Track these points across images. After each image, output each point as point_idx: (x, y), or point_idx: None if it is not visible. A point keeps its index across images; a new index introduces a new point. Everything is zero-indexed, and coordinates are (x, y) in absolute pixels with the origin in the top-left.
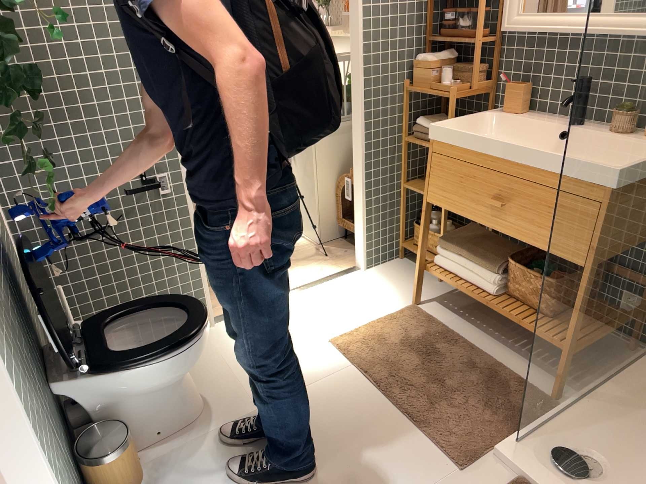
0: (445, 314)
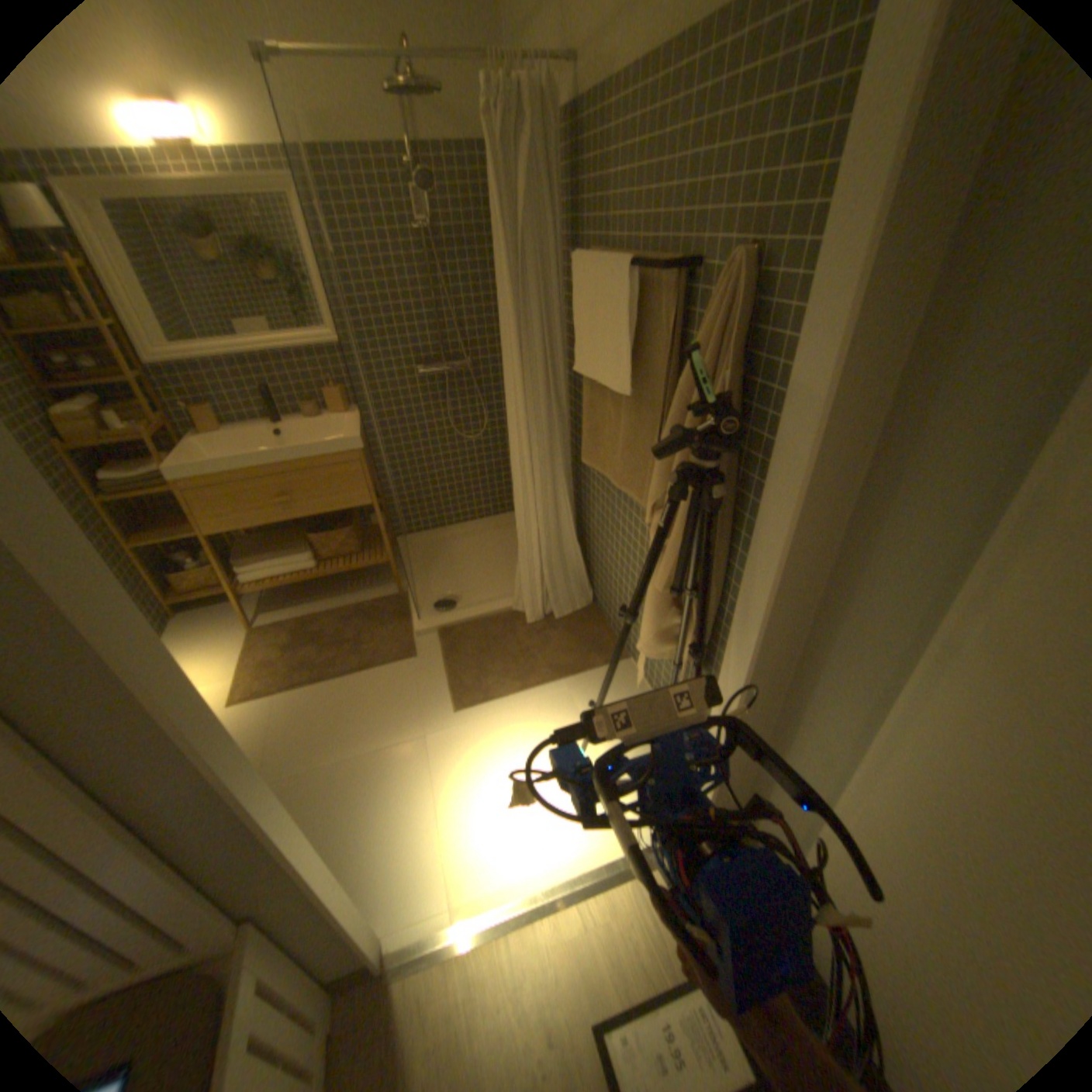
0: (279, 614)
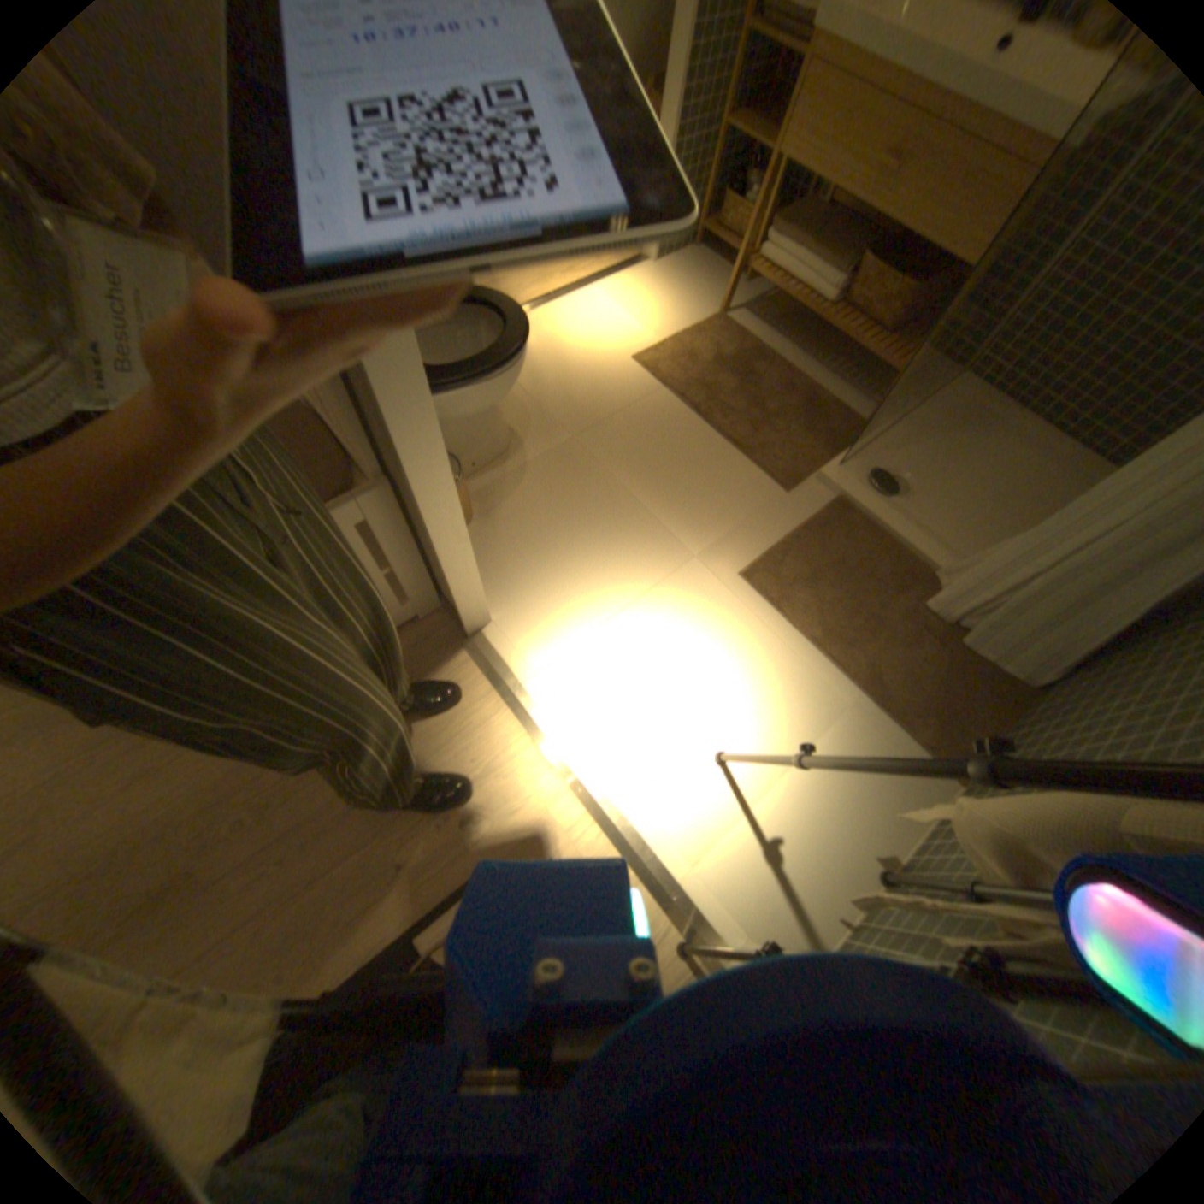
0: (756, 326)
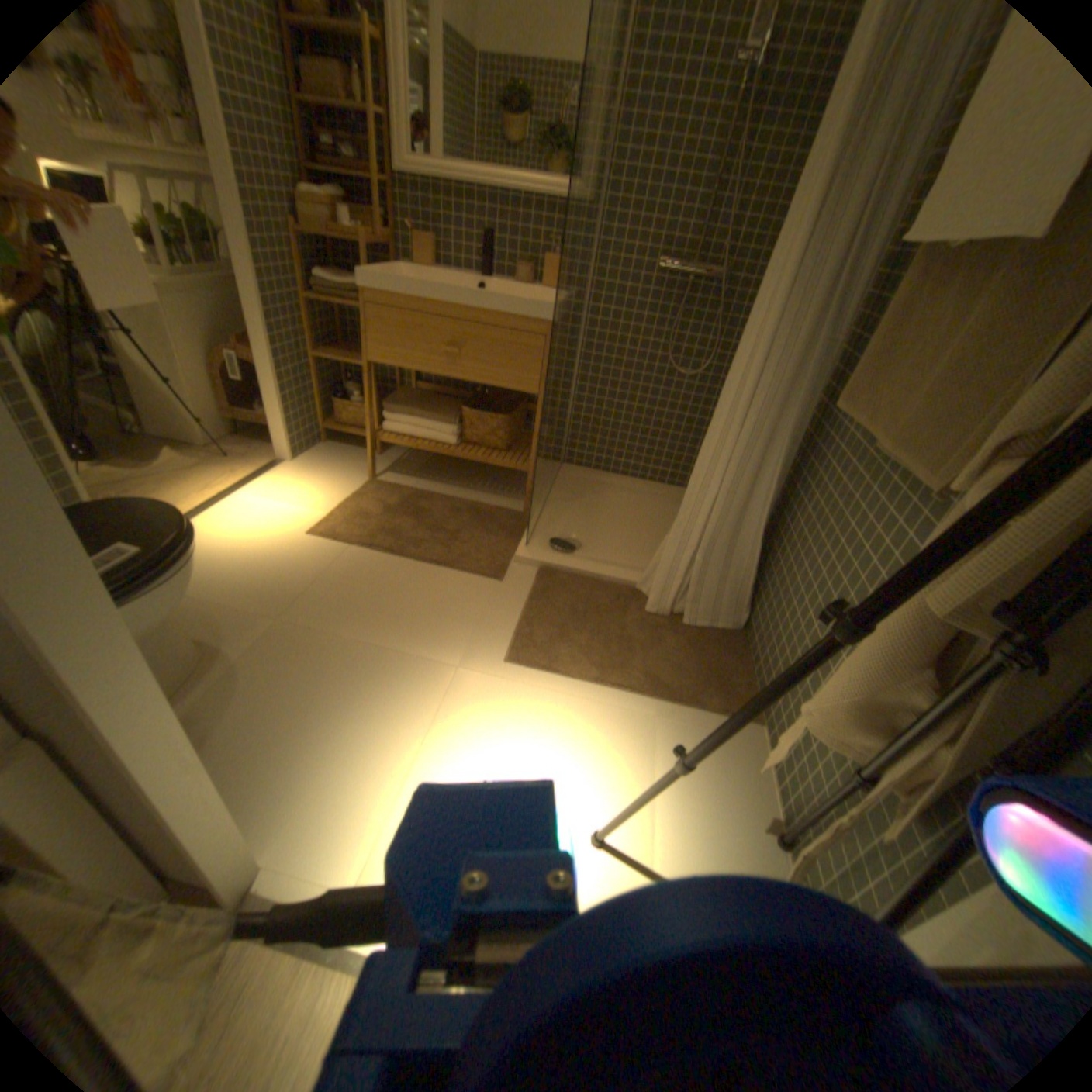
0: (405, 479)
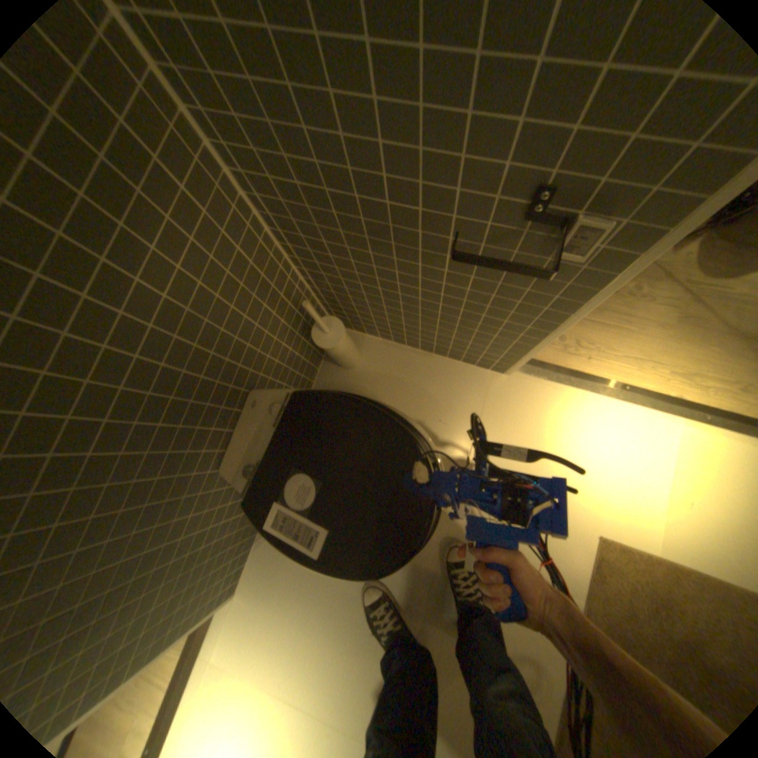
0: None
